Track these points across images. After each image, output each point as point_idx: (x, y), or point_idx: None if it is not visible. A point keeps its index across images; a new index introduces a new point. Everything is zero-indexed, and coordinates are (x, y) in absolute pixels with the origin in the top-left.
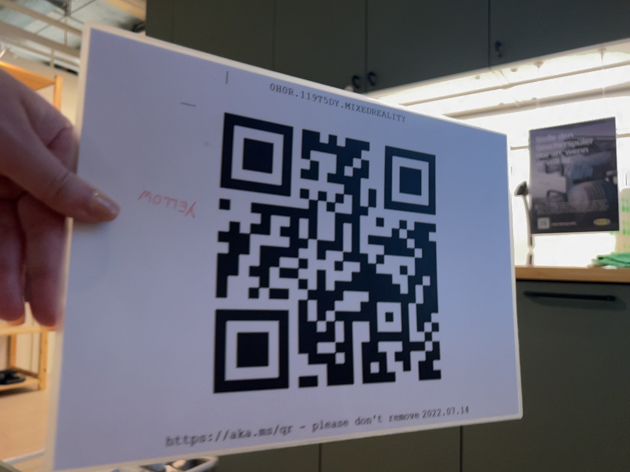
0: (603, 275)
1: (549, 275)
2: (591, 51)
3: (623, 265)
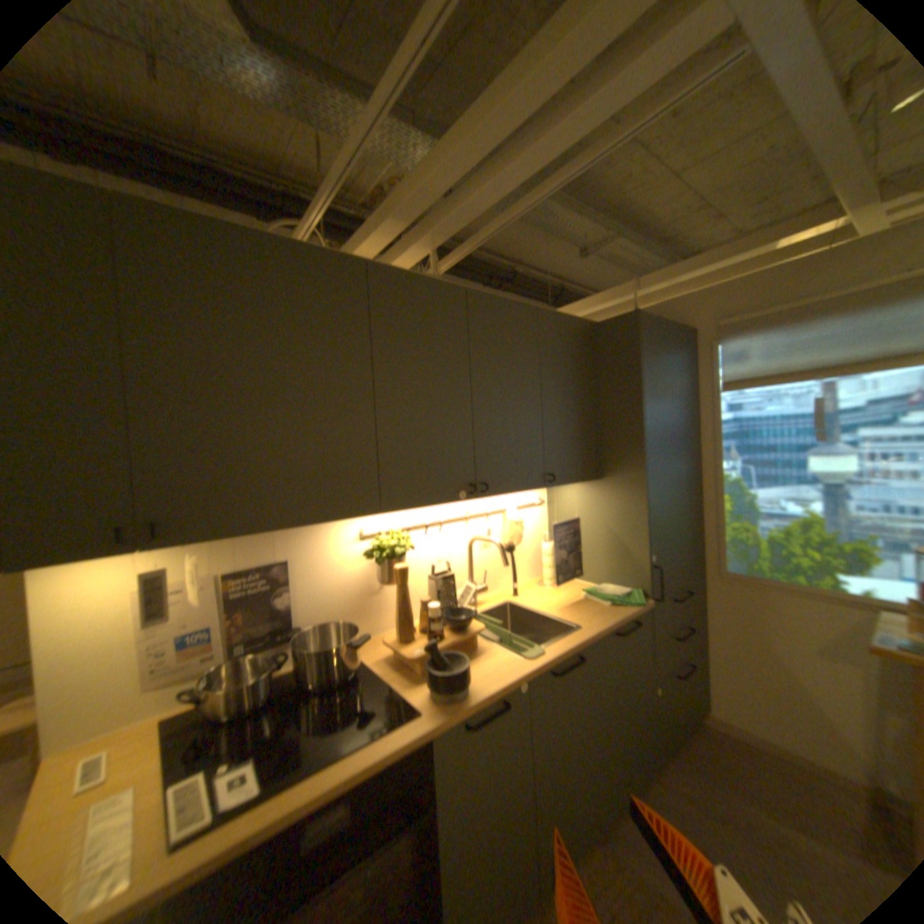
0: (636, 615)
1: (623, 622)
2: (573, 482)
3: (630, 605)
